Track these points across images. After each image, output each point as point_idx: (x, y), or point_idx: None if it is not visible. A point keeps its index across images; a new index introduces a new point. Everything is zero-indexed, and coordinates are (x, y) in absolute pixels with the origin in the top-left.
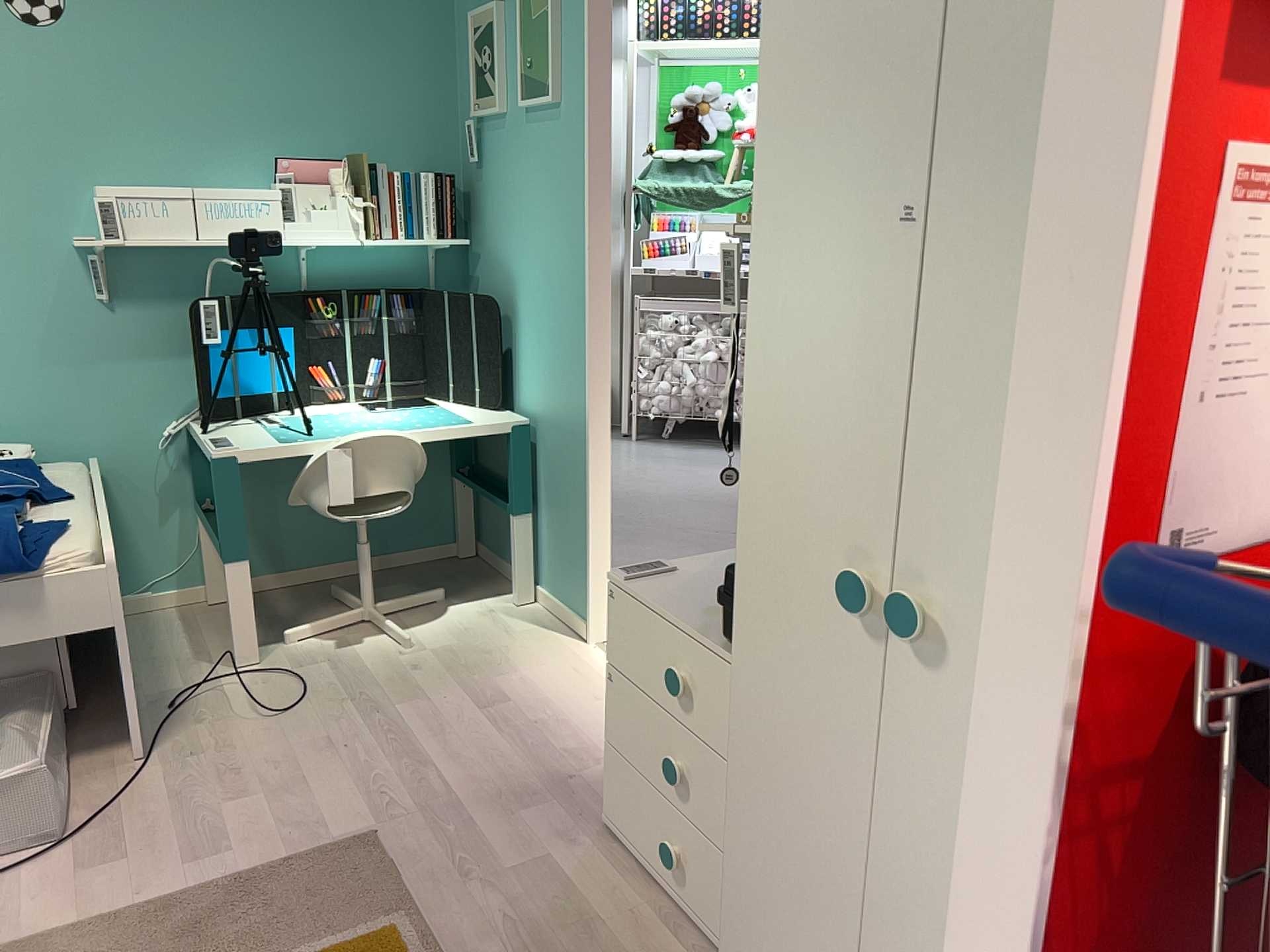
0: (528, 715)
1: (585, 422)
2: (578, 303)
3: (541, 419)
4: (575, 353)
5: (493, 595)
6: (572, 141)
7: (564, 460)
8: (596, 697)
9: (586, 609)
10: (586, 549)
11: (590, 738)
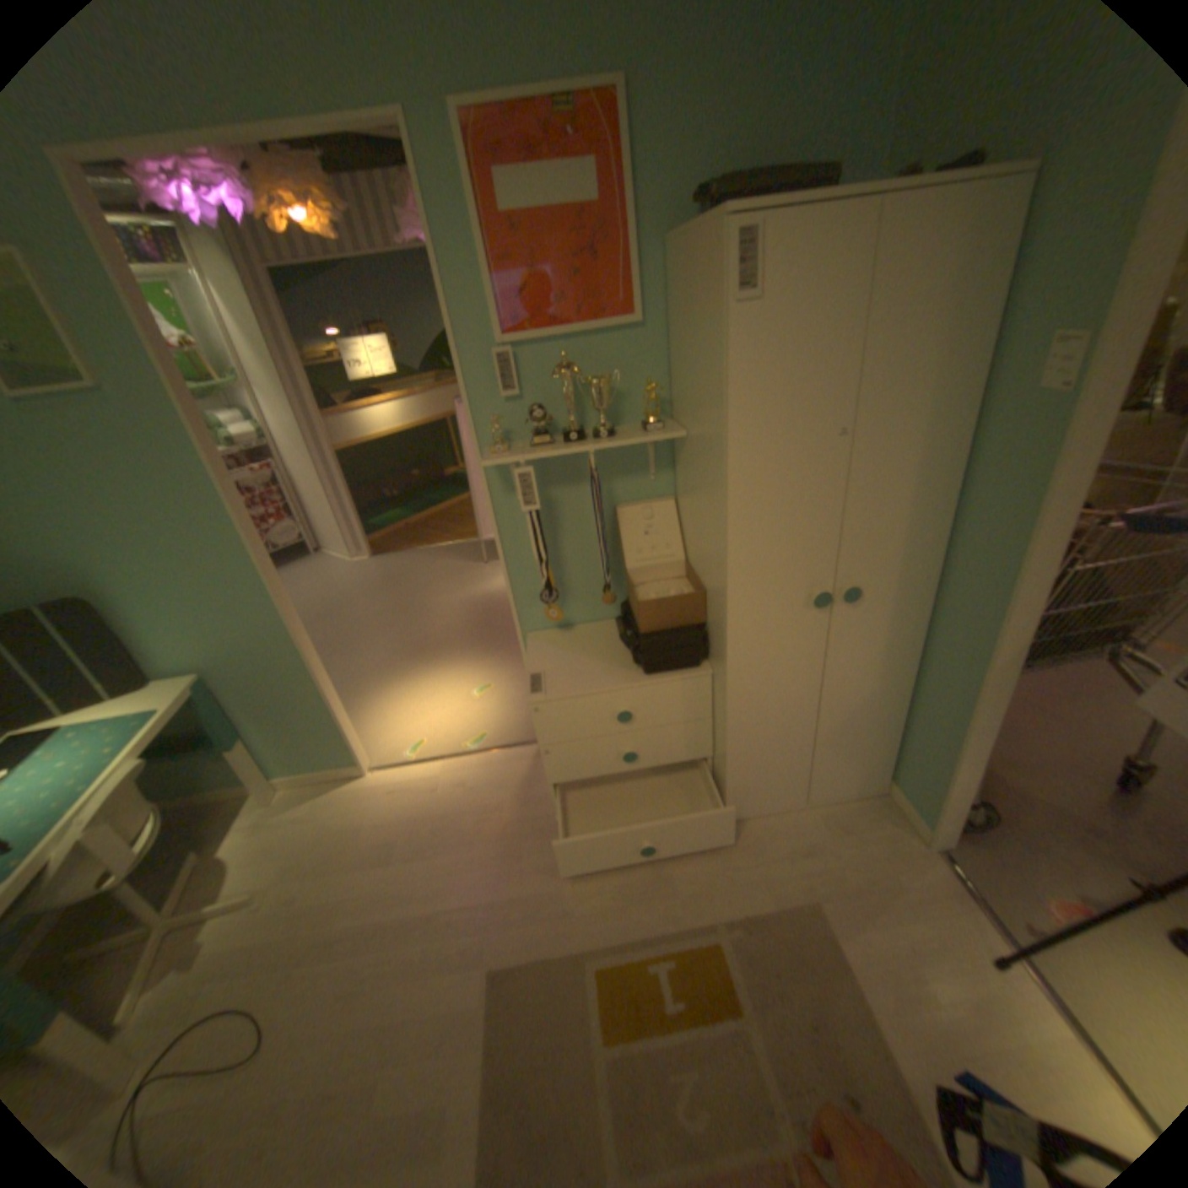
0: (420, 836)
1: (291, 643)
2: (233, 559)
3: (210, 667)
4: (247, 599)
5: (231, 818)
6: (148, 420)
7: (266, 681)
8: (431, 790)
9: (349, 758)
10: (332, 723)
11: (471, 807)
